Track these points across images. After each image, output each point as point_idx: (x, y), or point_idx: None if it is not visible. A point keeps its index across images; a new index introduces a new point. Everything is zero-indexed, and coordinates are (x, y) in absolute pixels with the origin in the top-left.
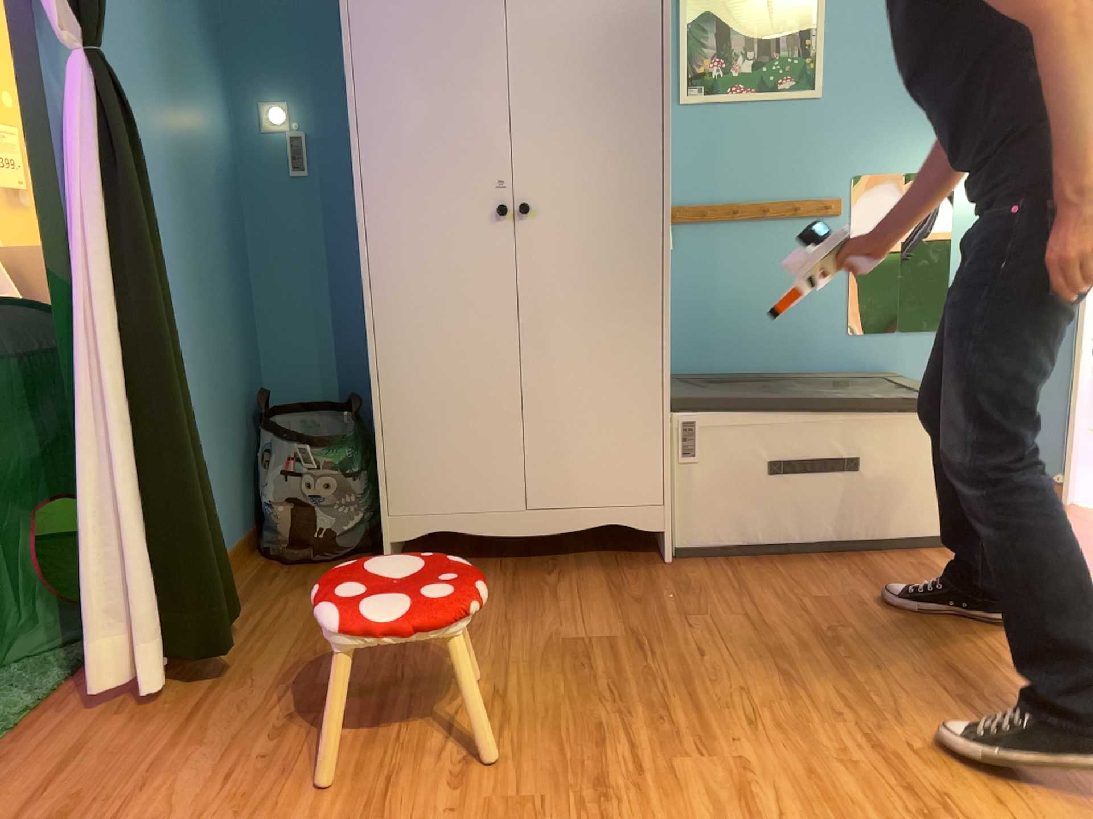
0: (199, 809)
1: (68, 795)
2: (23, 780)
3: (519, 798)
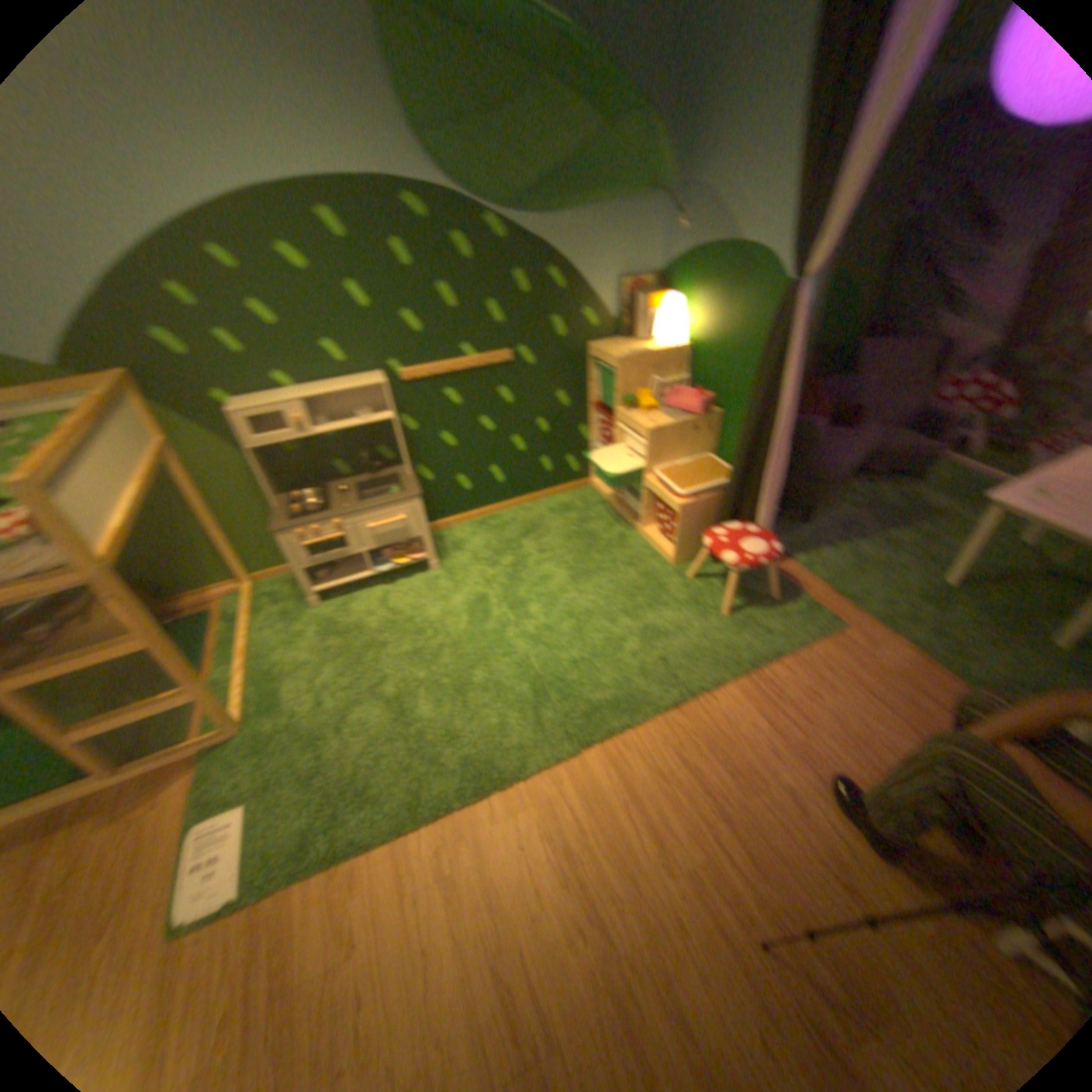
0: (859, 731)
1: (919, 714)
2: (949, 712)
3: (745, 801)
